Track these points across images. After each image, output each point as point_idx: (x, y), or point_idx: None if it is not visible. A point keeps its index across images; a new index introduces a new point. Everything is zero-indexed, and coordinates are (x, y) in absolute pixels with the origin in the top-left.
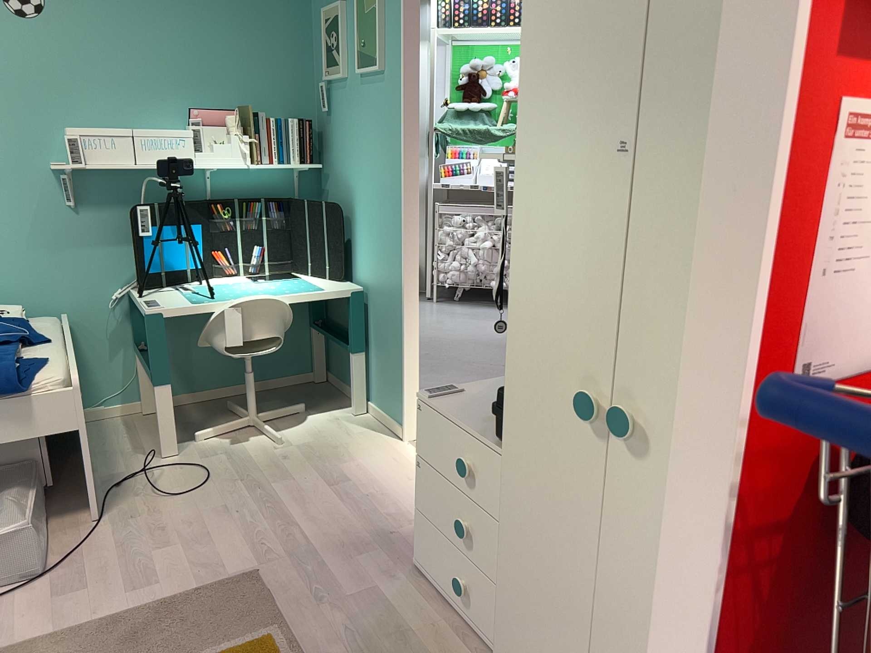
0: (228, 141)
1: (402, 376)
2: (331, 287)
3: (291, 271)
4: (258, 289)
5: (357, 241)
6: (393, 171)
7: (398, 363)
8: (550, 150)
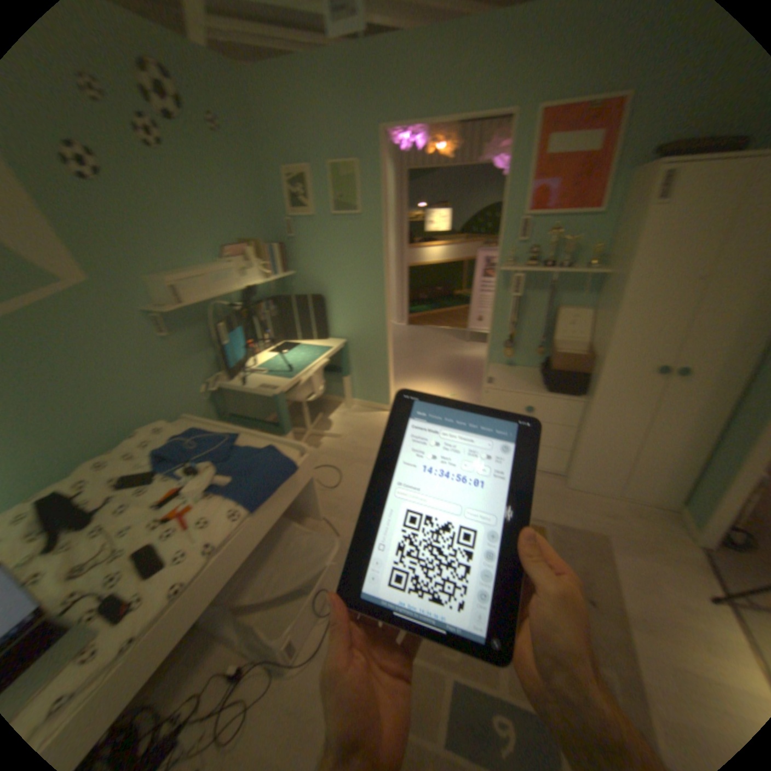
0: (243, 266)
1: (384, 381)
2: (328, 345)
3: (281, 341)
4: (297, 358)
5: (331, 316)
6: (371, 274)
7: (380, 375)
8: (651, 281)
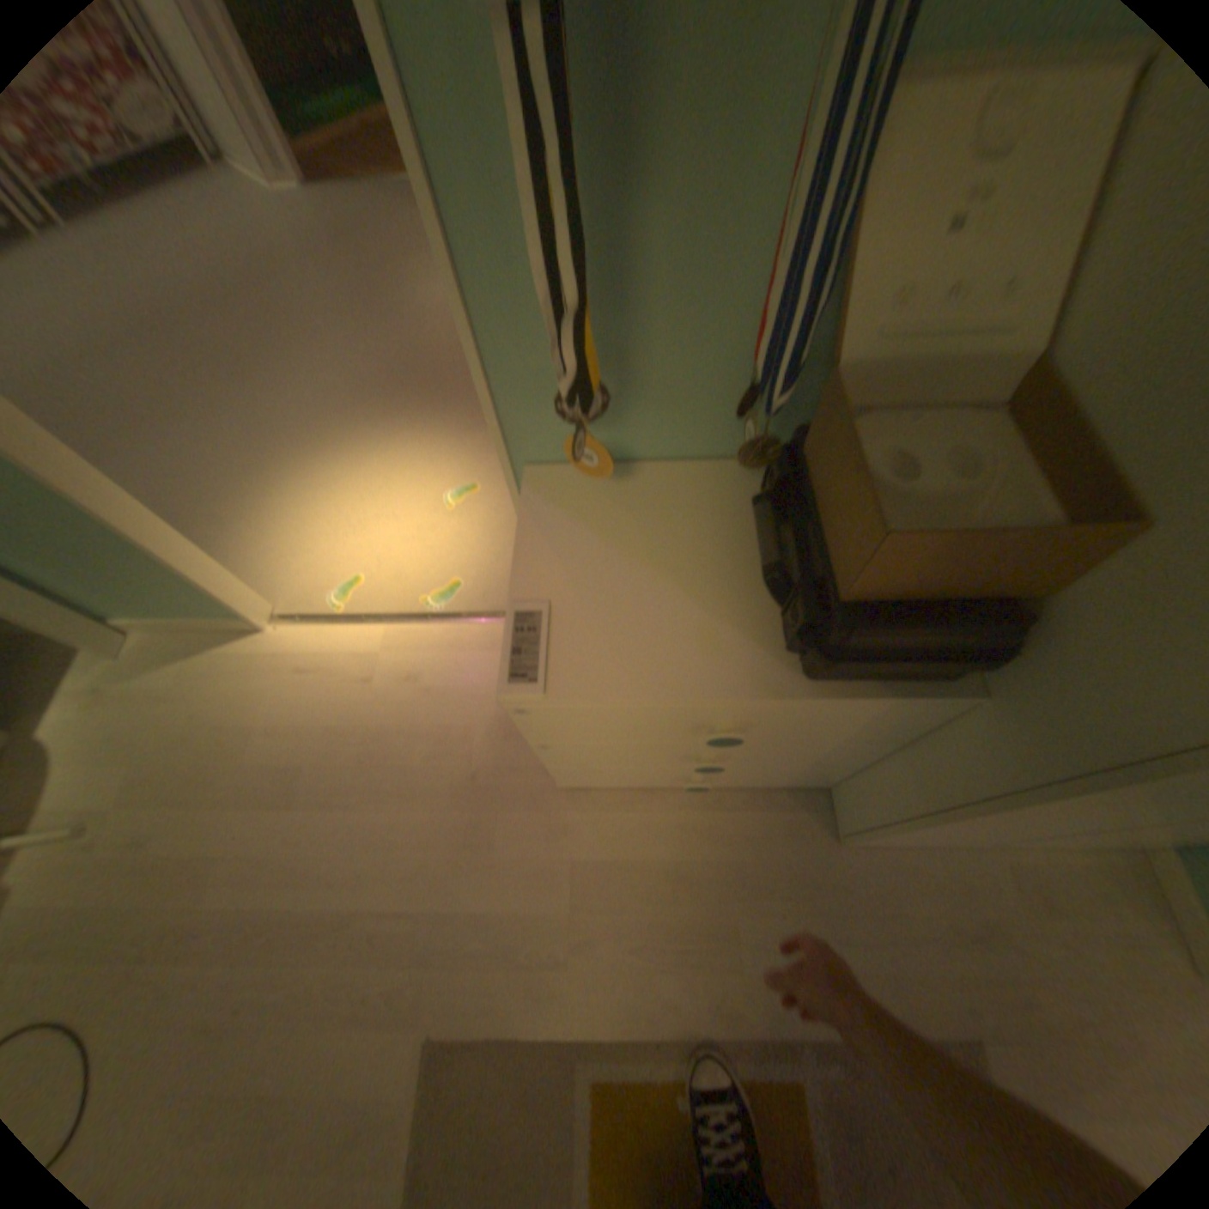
0: None
1: (160, 565)
2: None
3: None
4: None
5: None
6: None
7: (124, 551)
8: None
